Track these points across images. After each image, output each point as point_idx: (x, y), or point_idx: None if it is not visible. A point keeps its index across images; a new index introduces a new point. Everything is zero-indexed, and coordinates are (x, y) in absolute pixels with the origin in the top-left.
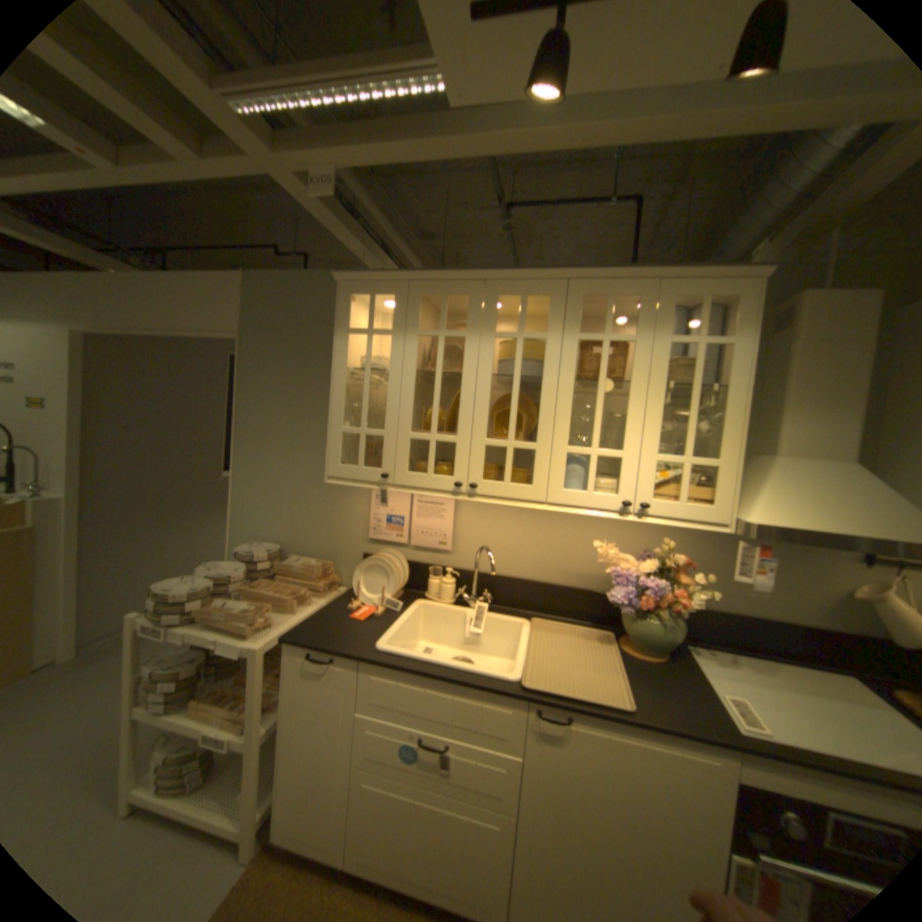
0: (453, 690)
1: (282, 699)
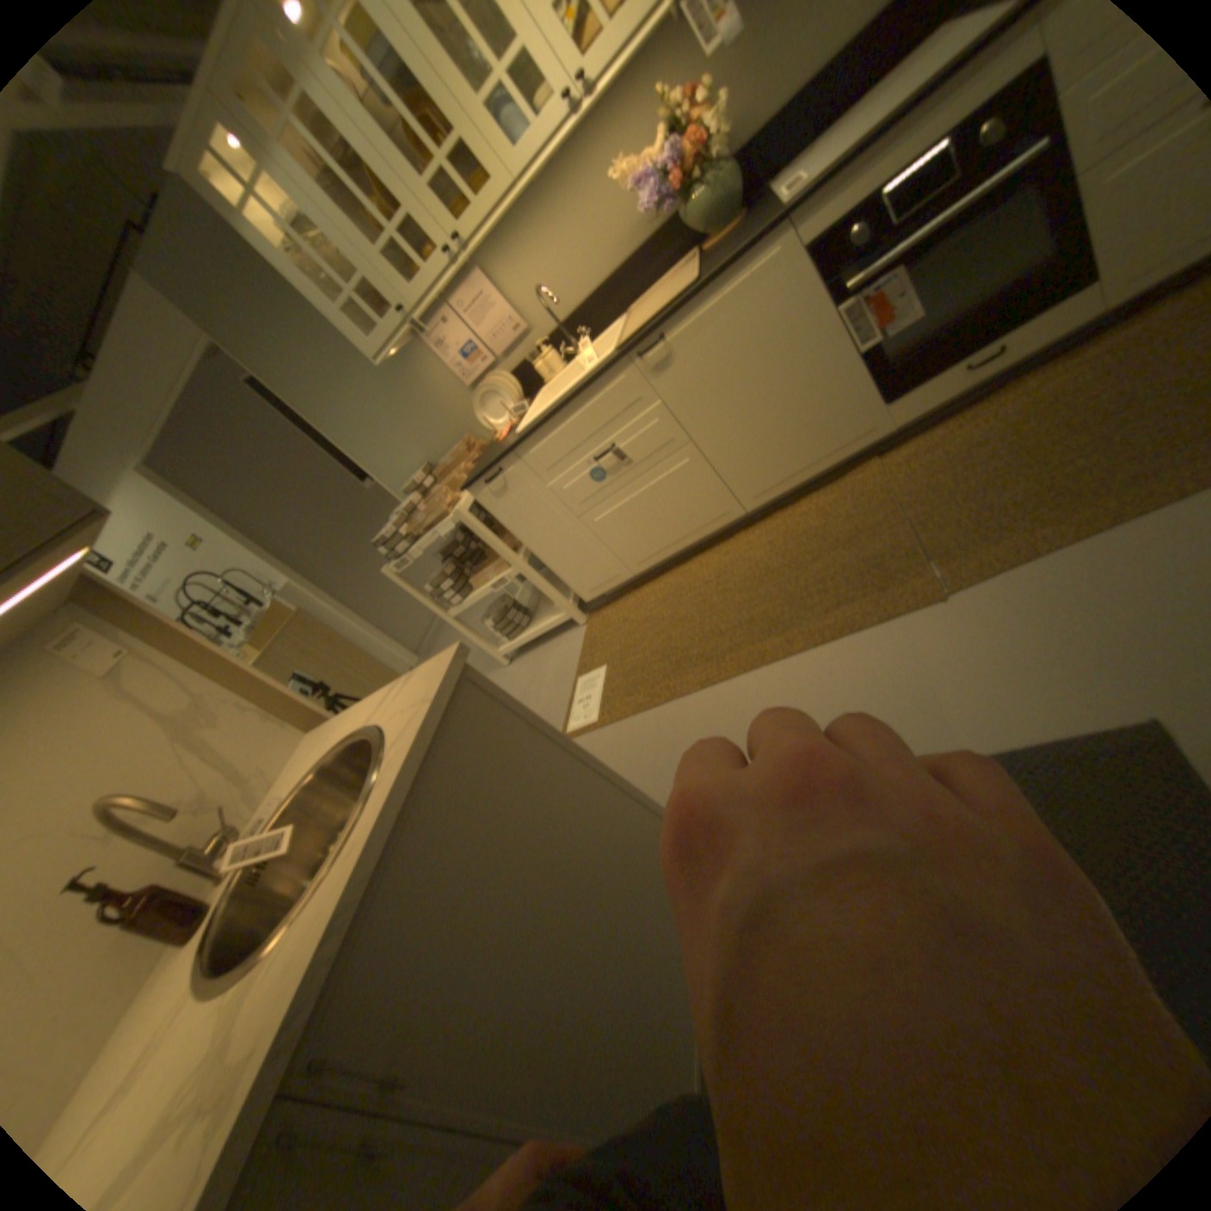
0: (580, 401)
1: (505, 522)
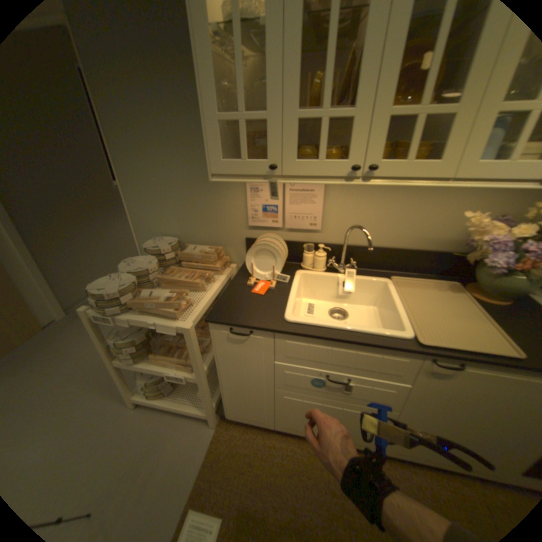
0: (359, 348)
1: (217, 355)
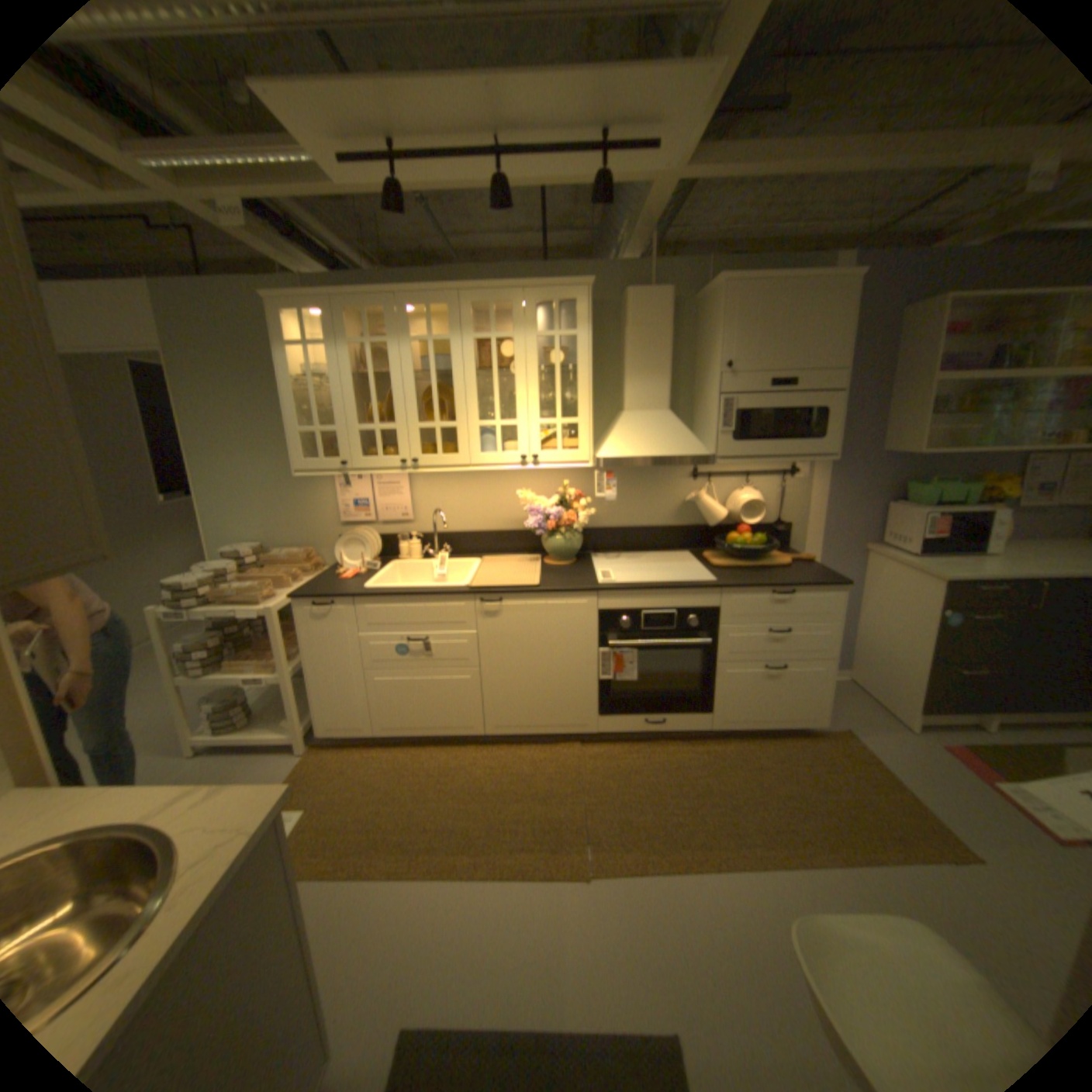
0: (425, 600)
1: (300, 640)
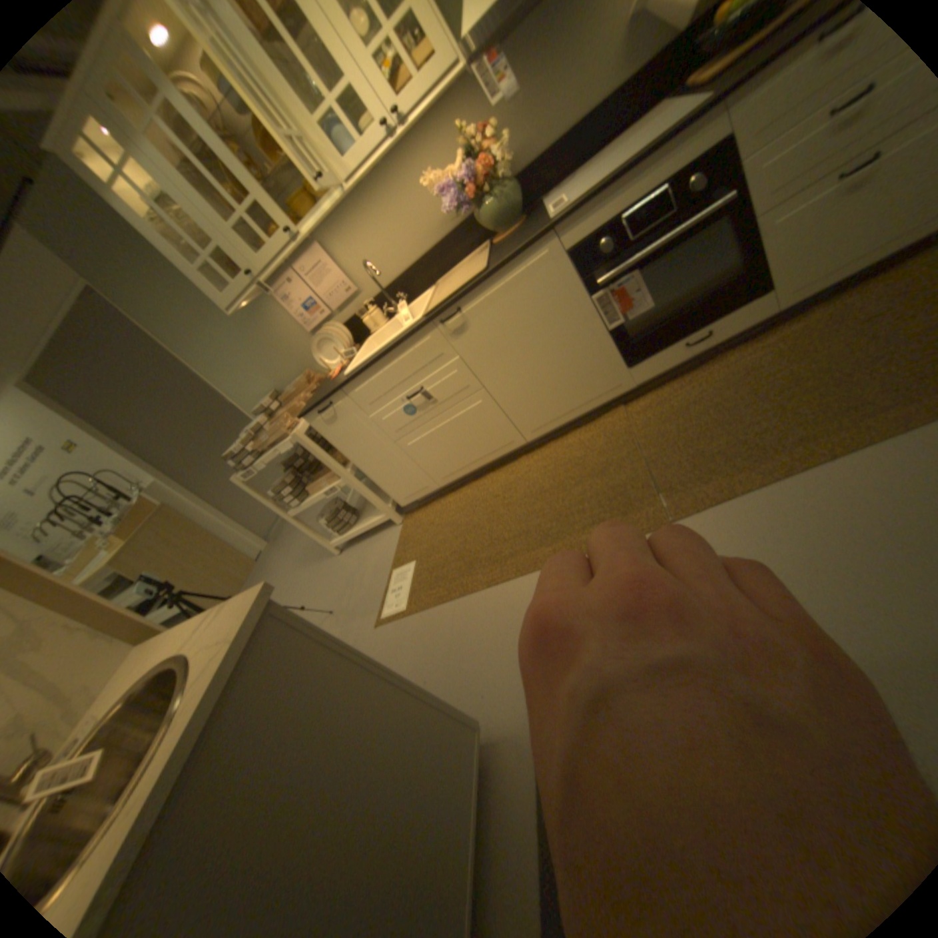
0: (395, 354)
1: (335, 444)
